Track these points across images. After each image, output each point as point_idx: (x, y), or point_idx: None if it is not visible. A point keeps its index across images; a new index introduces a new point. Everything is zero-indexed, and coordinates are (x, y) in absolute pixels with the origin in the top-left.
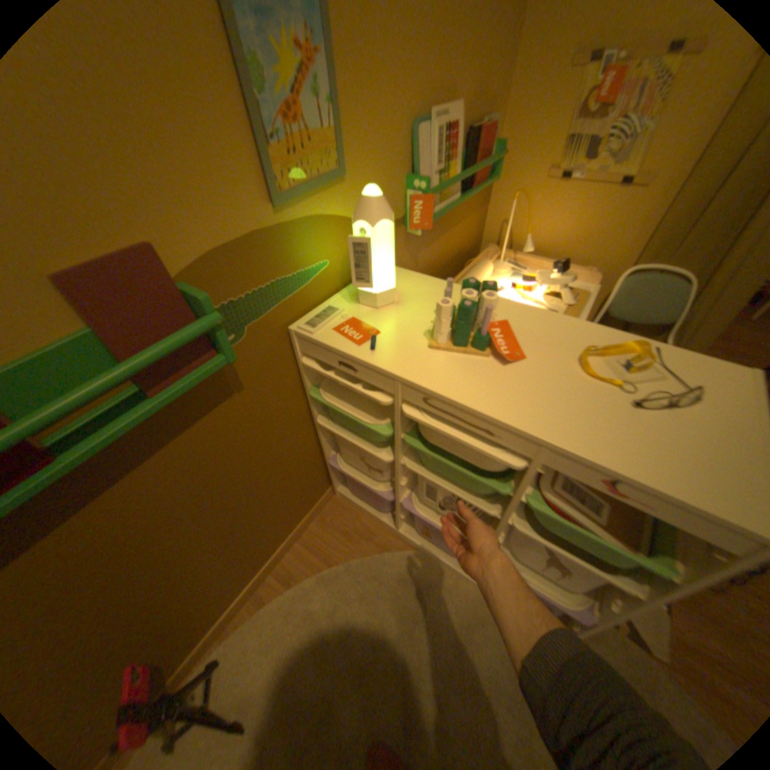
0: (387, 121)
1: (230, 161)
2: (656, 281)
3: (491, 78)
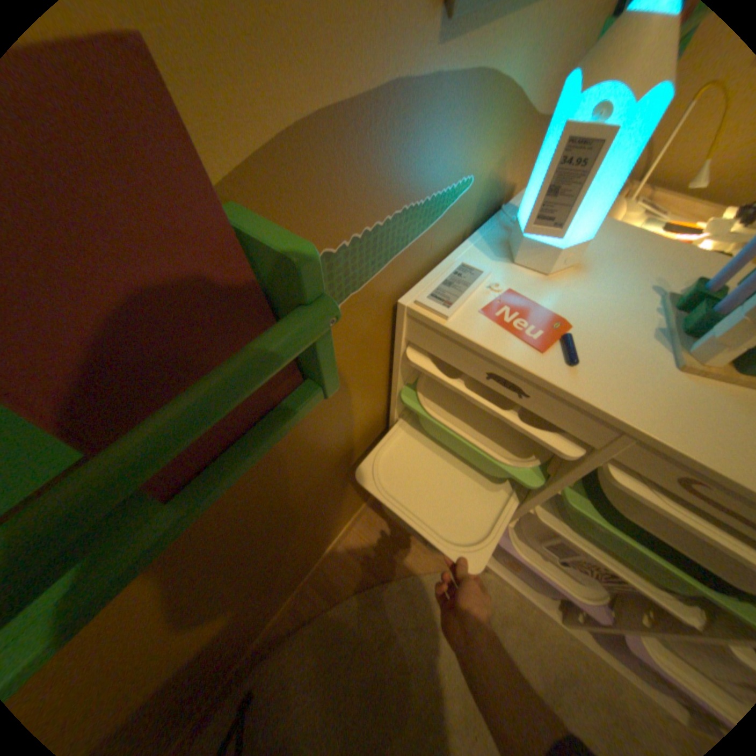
0: None
1: None
2: None
3: None
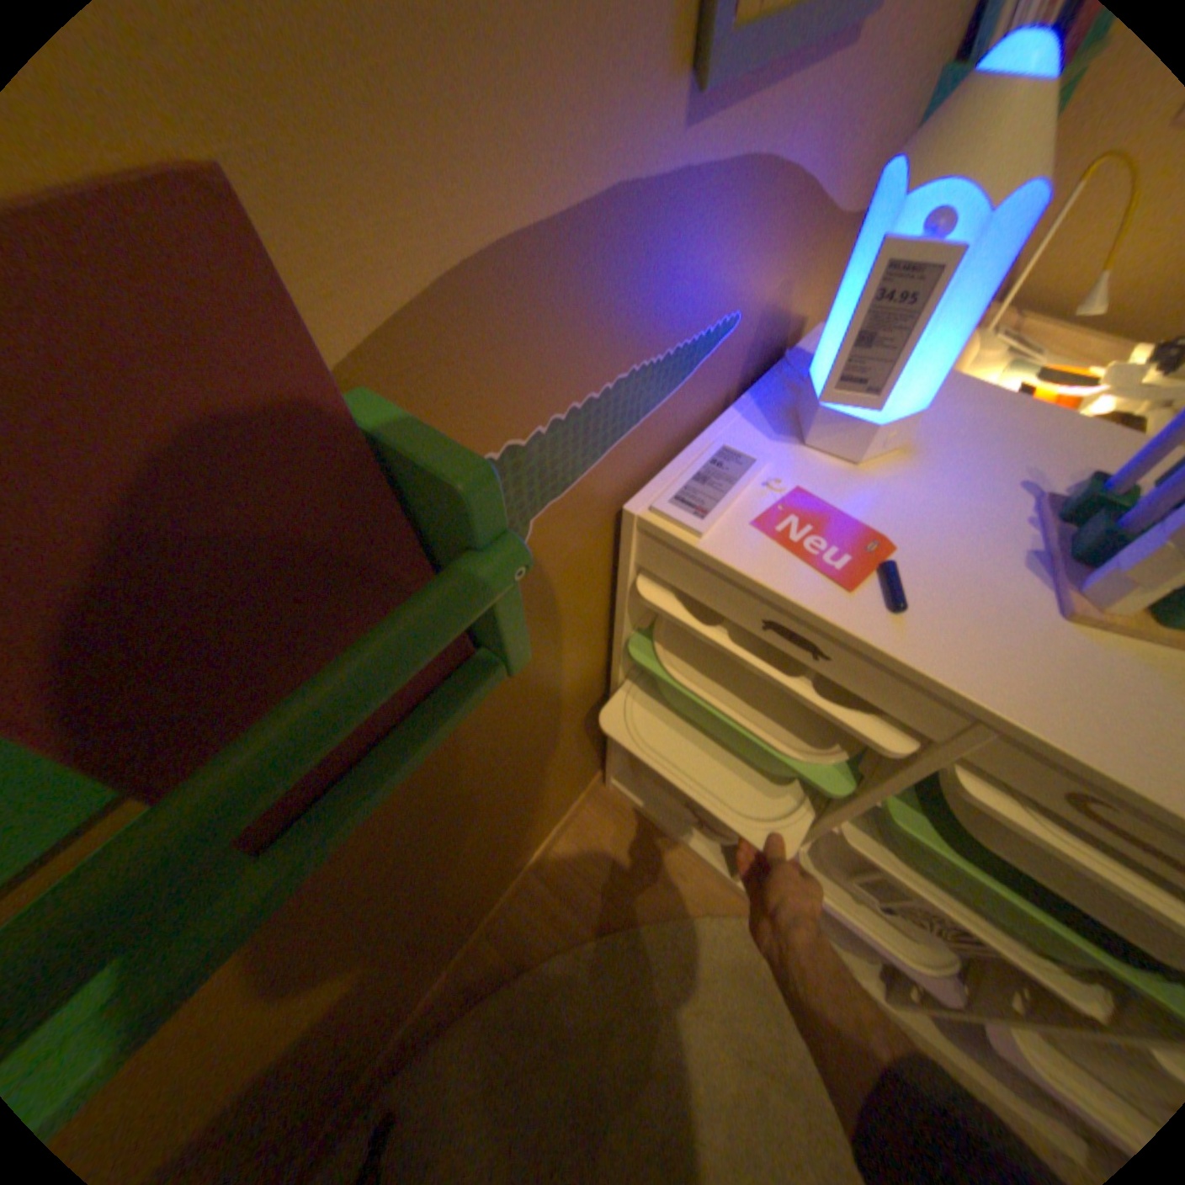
0: None
1: None
2: None
3: None
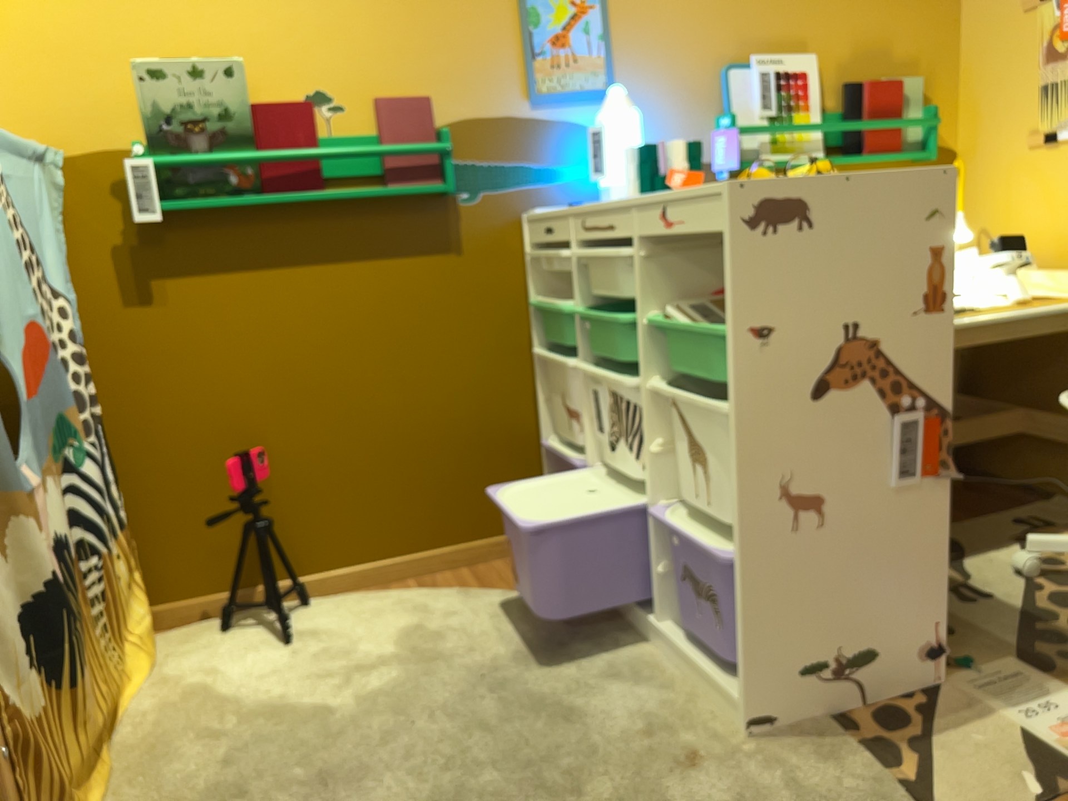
0: (679, 61)
1: (500, 64)
2: None
3: (892, 39)
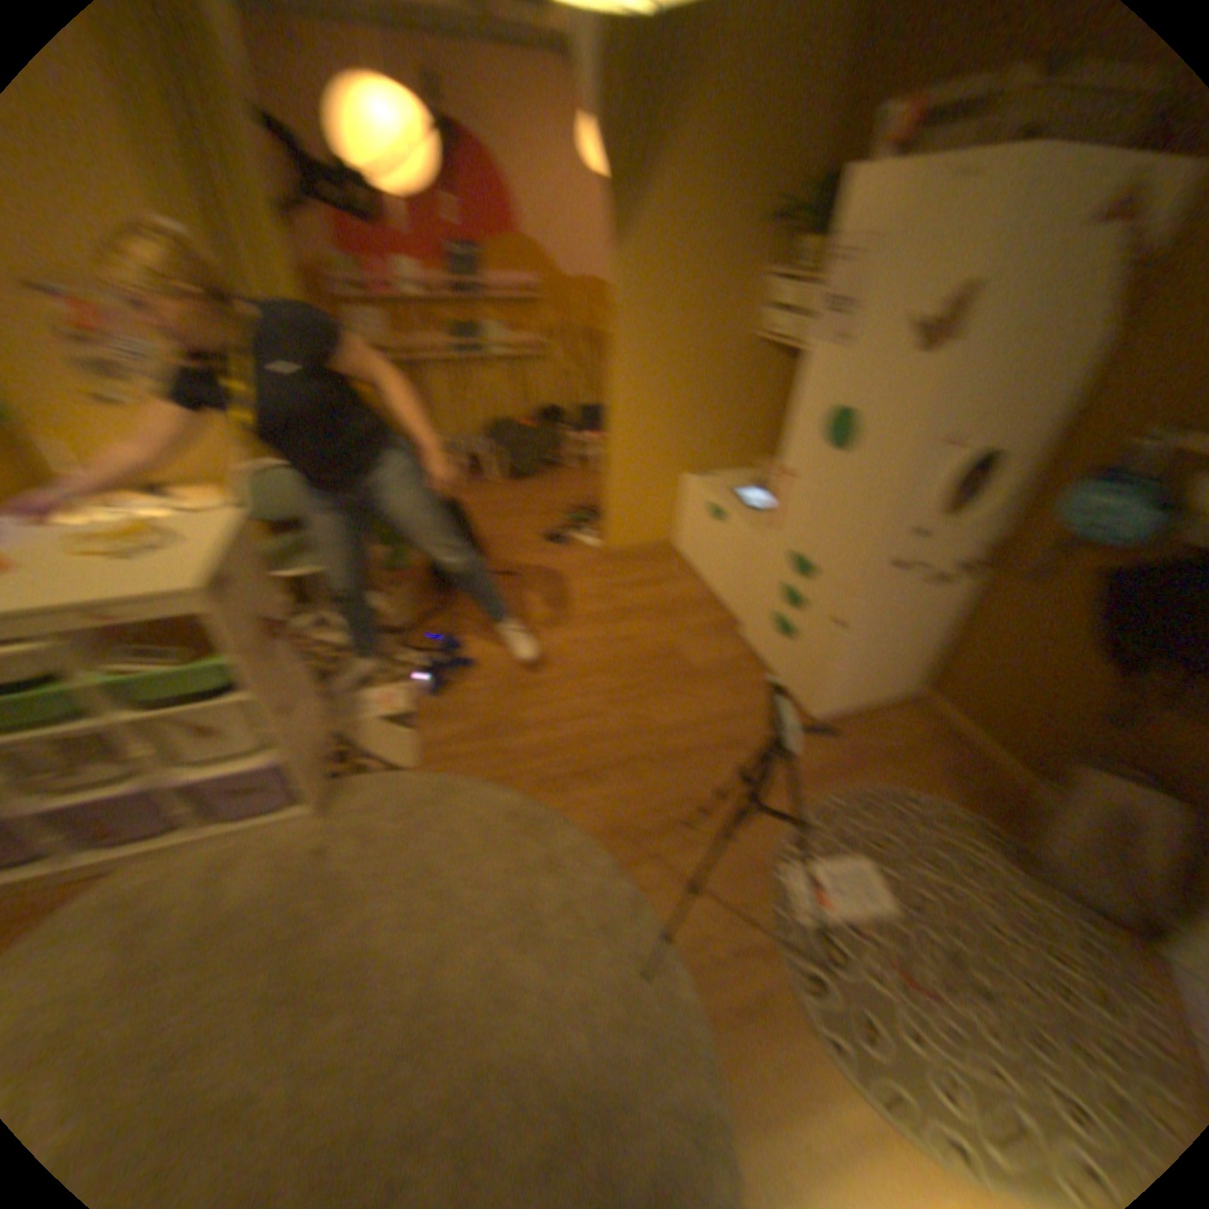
0: None
1: None
2: (258, 476)
3: None
